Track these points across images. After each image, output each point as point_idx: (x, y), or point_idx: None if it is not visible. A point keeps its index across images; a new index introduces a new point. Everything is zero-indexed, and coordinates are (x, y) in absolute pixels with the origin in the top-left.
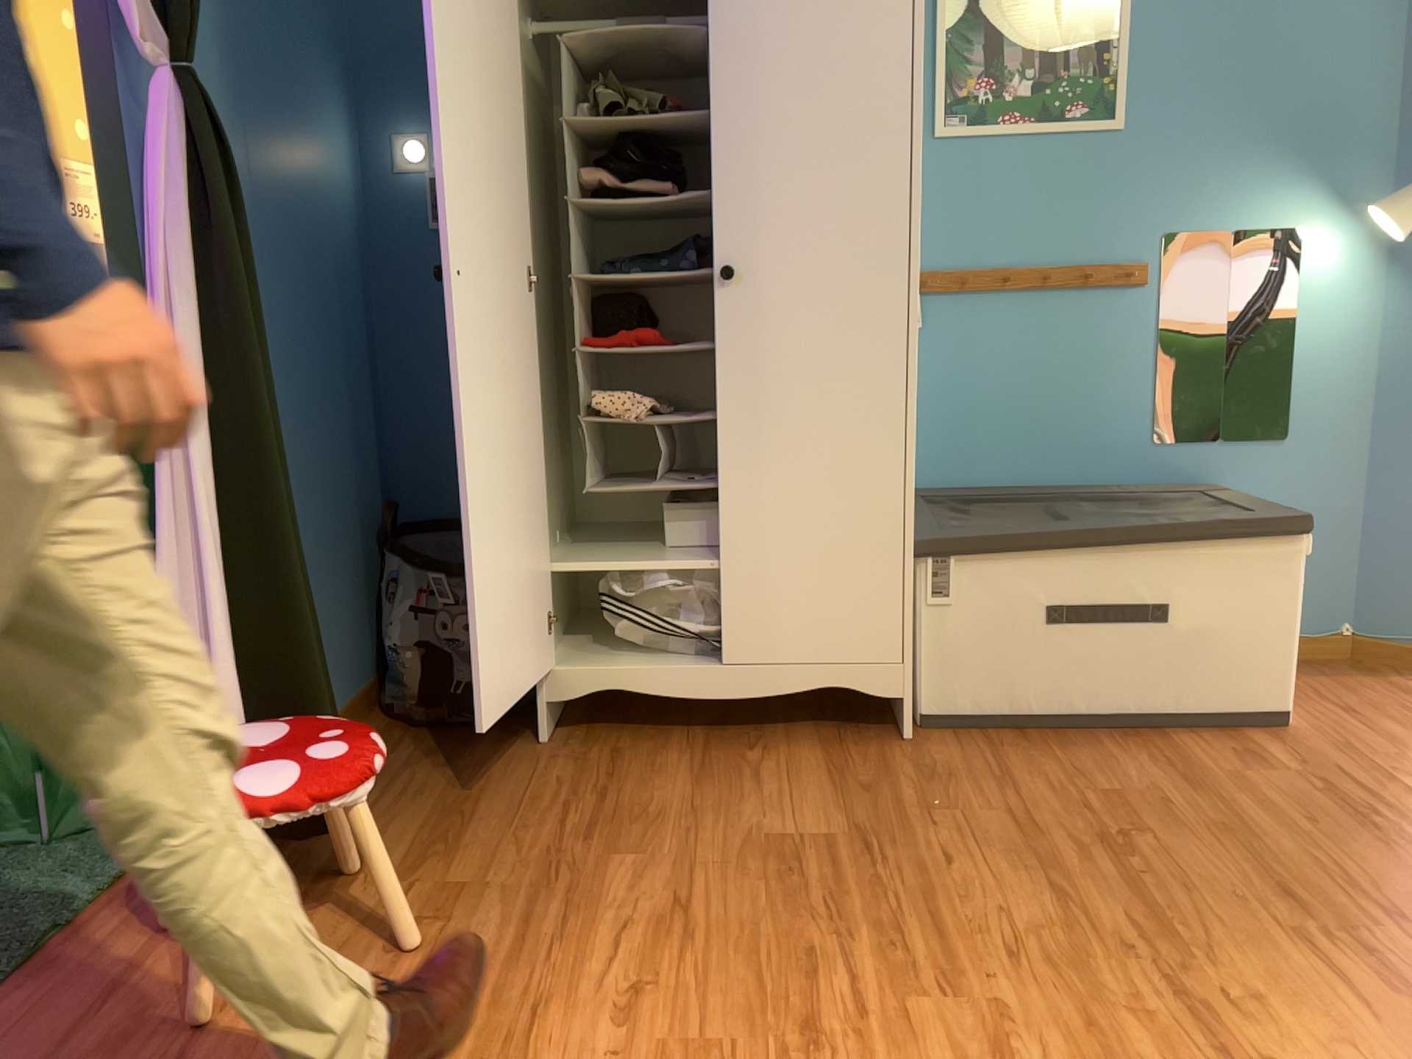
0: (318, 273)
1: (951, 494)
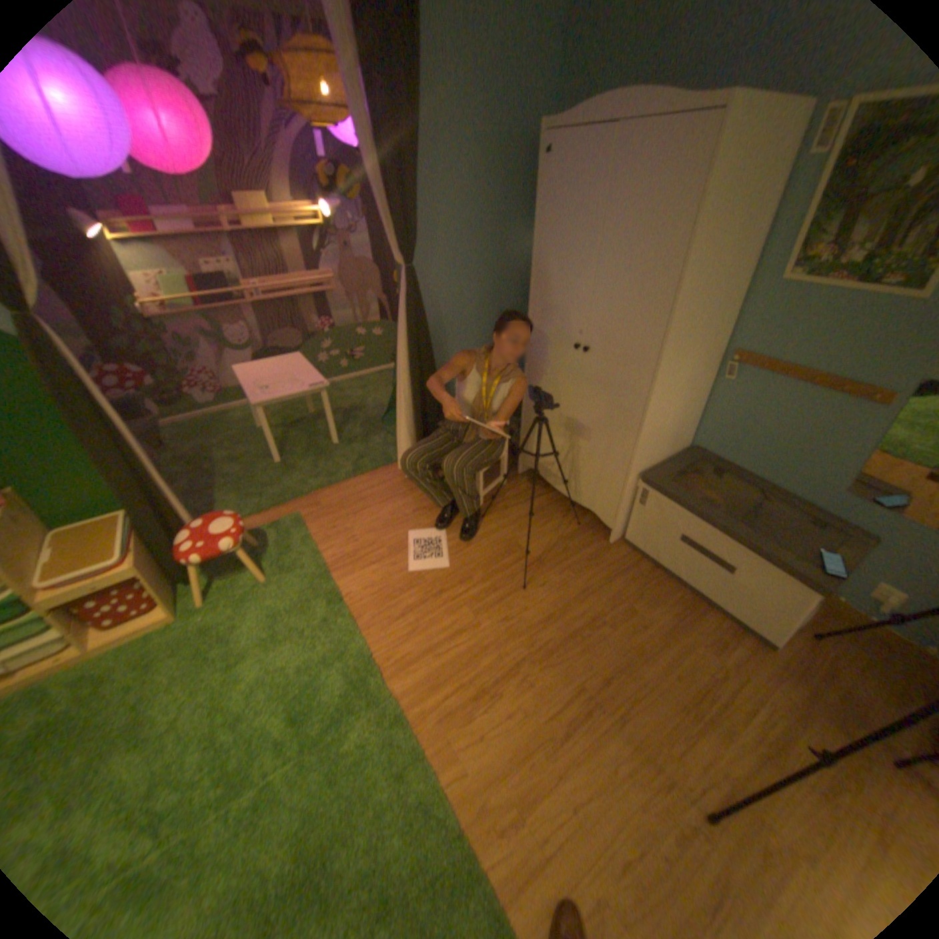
0: (500, 300)
1: (708, 463)
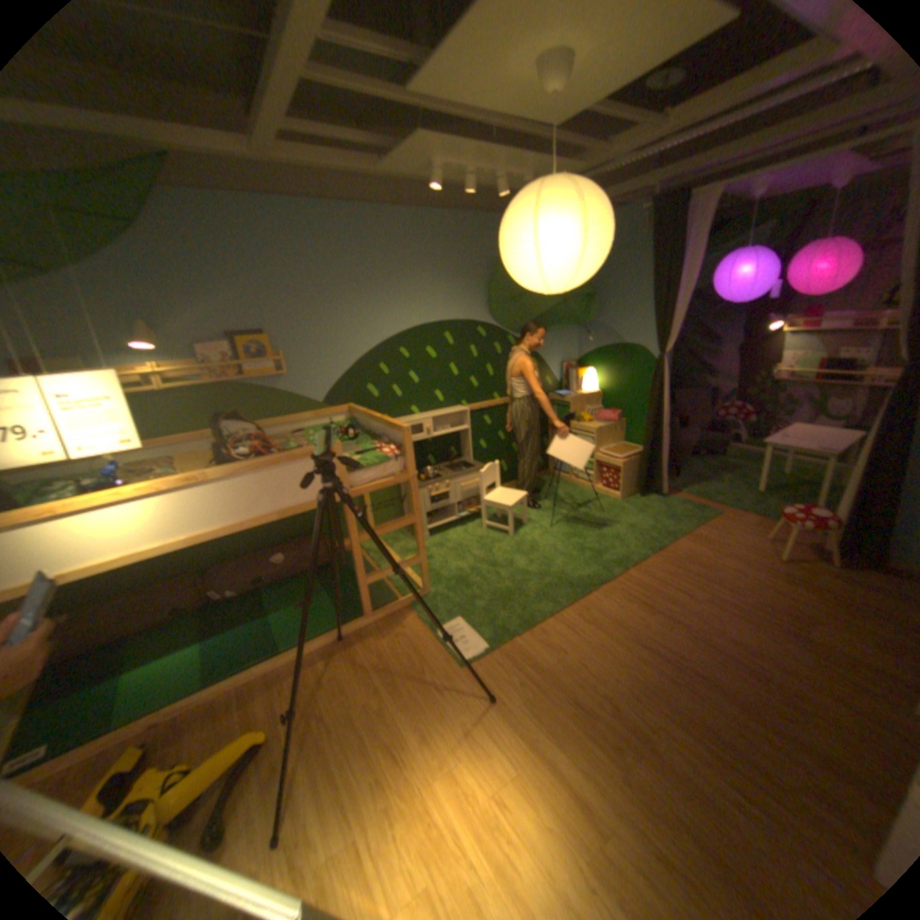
0: None
1: None
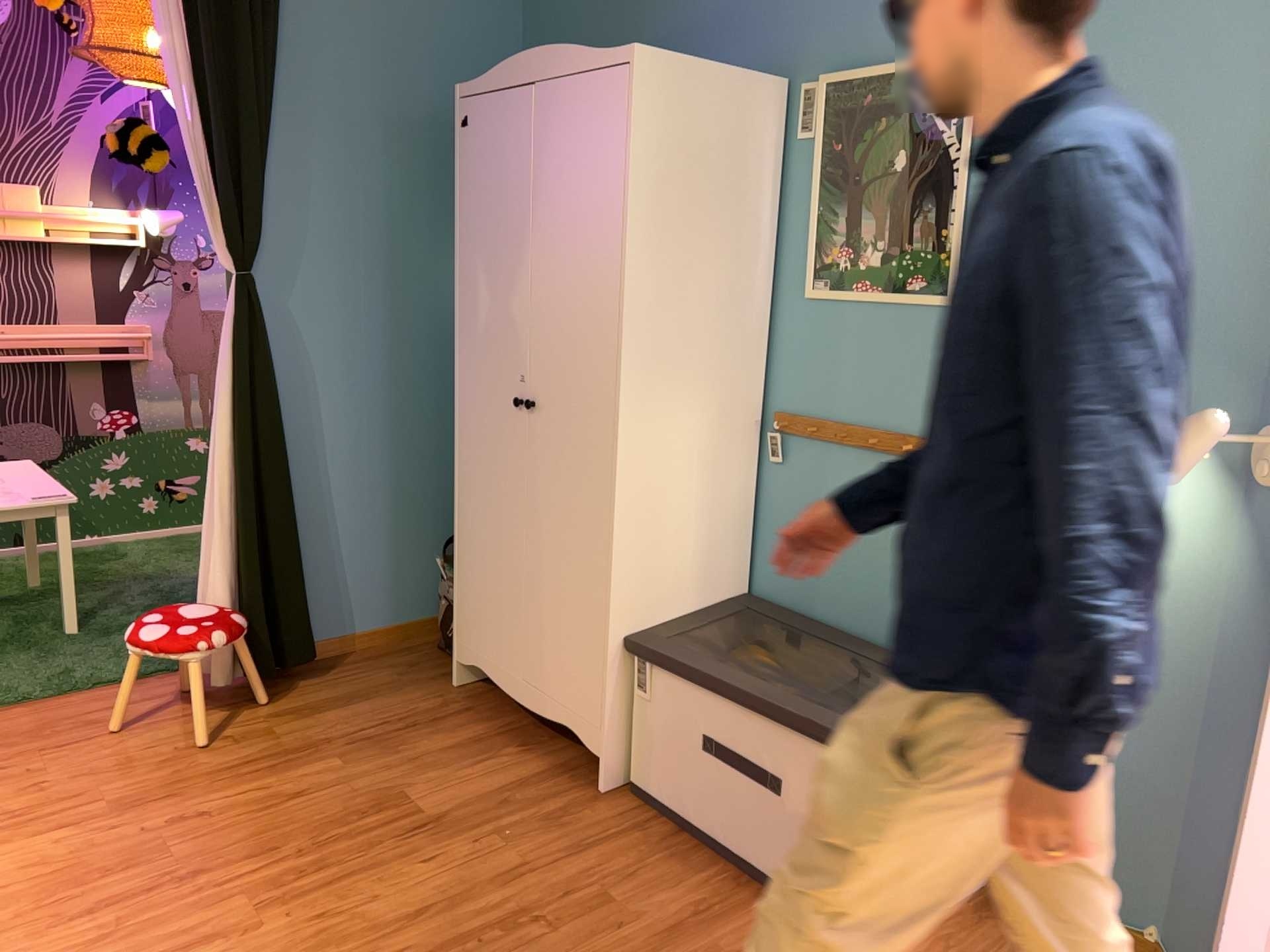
0: (433, 357)
1: (769, 615)
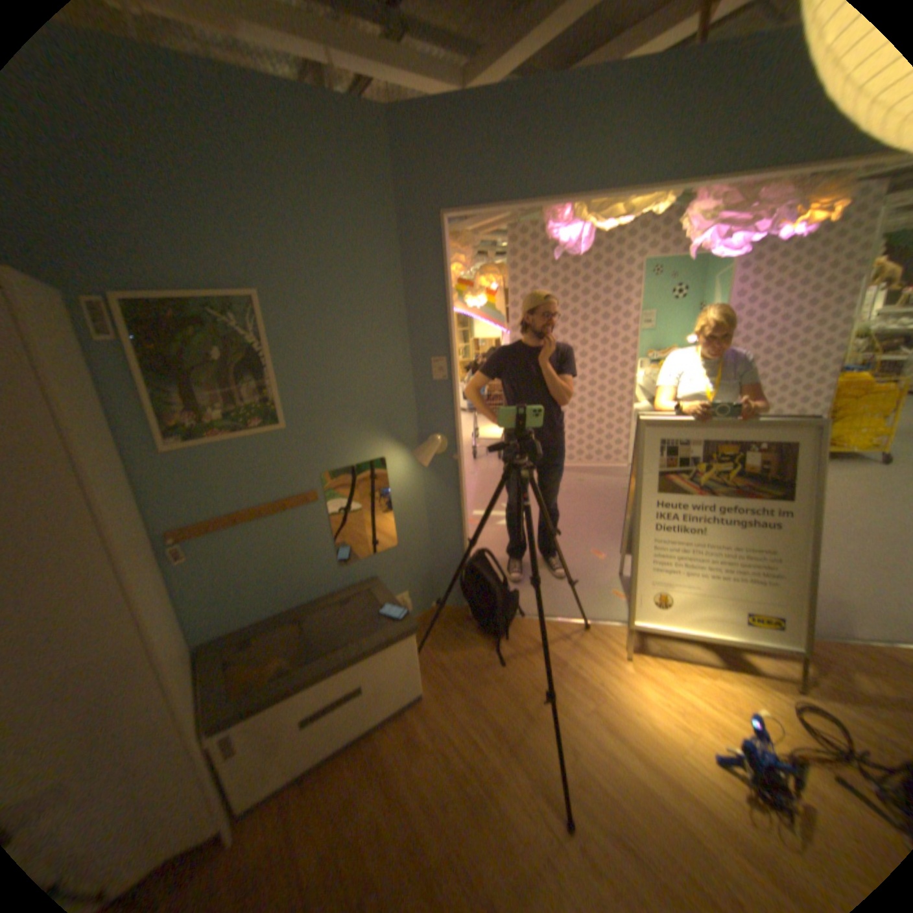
0: None
1: (232, 645)
